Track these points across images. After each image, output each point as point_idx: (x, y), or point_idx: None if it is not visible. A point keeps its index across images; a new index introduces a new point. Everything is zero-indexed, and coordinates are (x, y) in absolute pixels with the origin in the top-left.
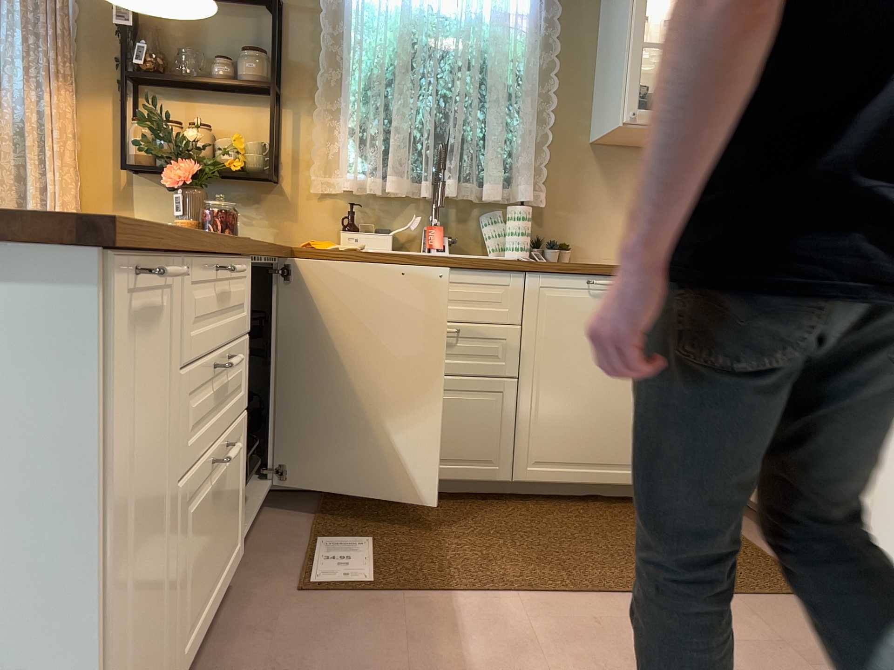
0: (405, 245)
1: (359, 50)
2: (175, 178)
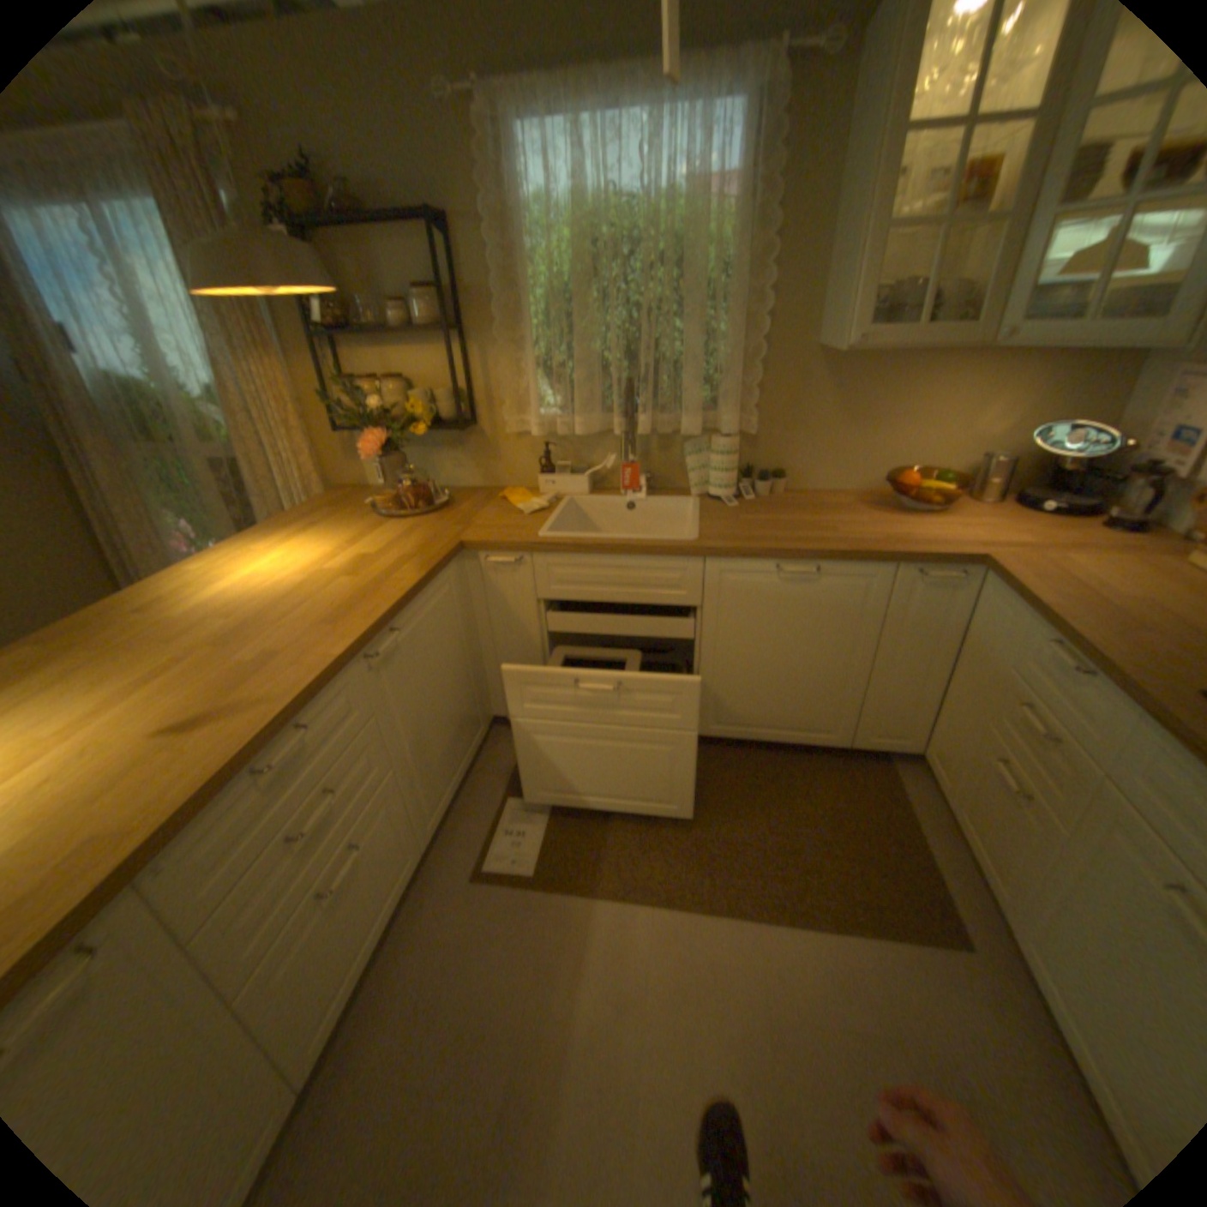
0: (605, 479)
1: (529, 265)
2: (367, 450)
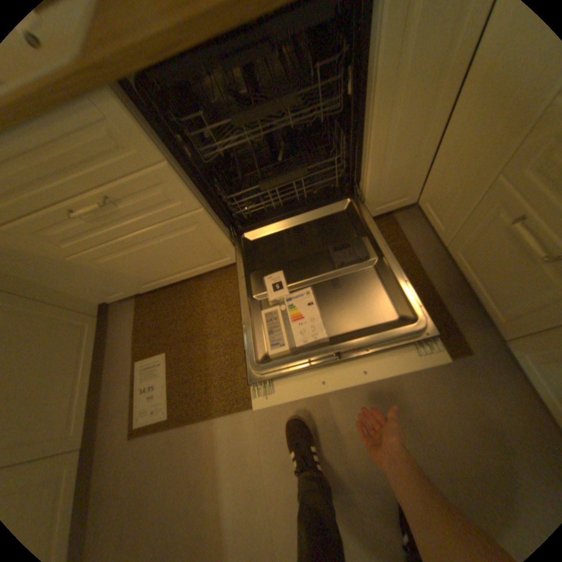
0: None
1: None
2: None
